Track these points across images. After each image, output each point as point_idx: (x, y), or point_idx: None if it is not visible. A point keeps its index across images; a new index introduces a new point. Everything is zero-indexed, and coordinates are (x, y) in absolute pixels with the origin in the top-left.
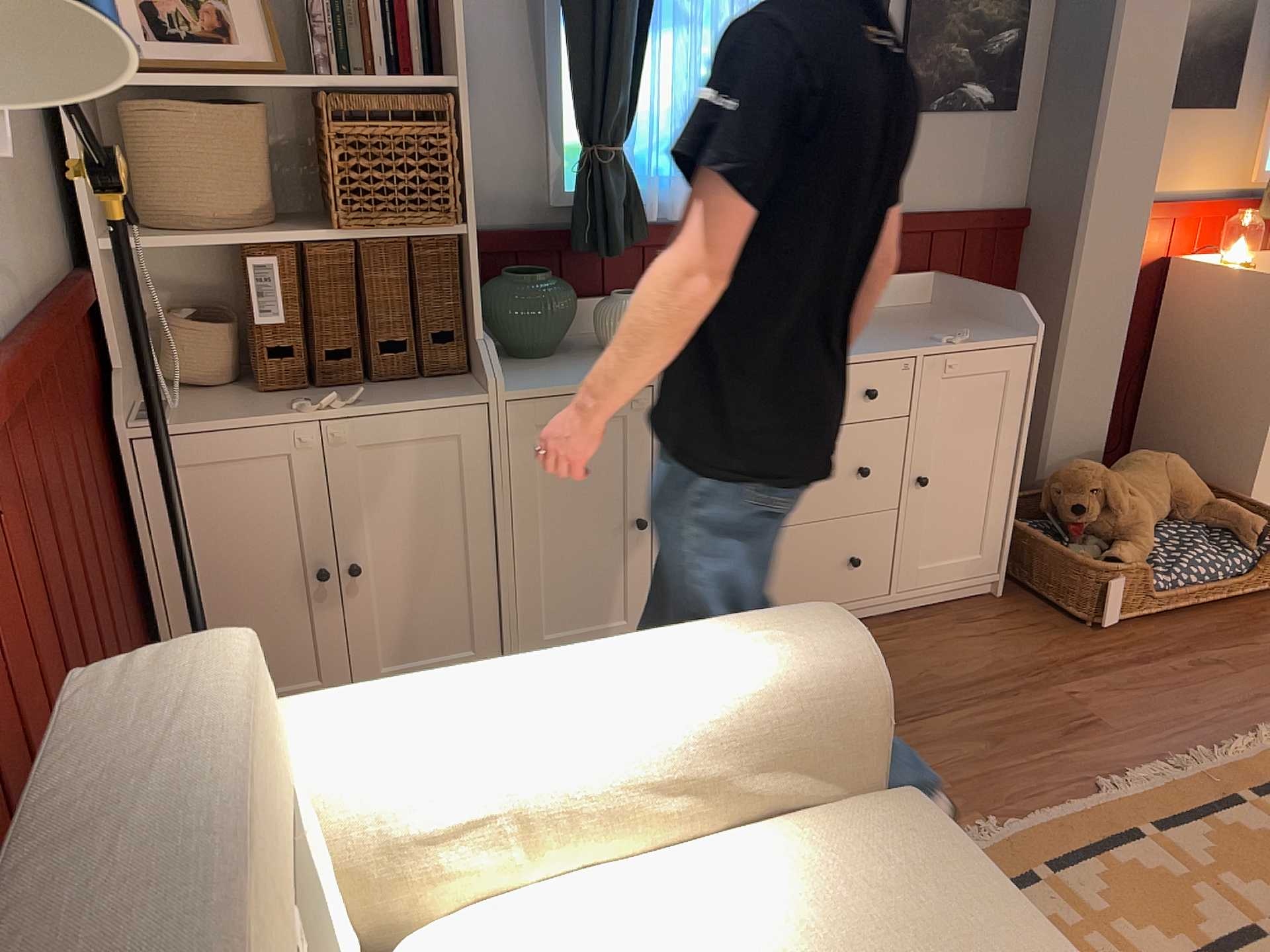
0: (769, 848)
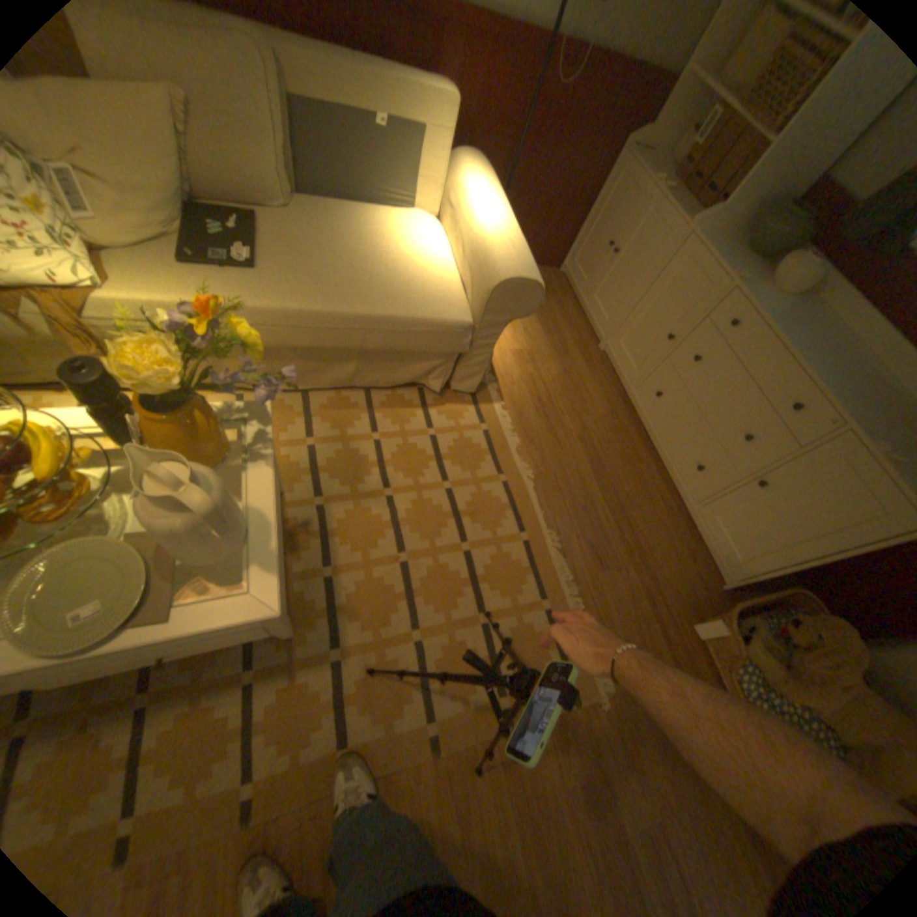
0: (449, 281)
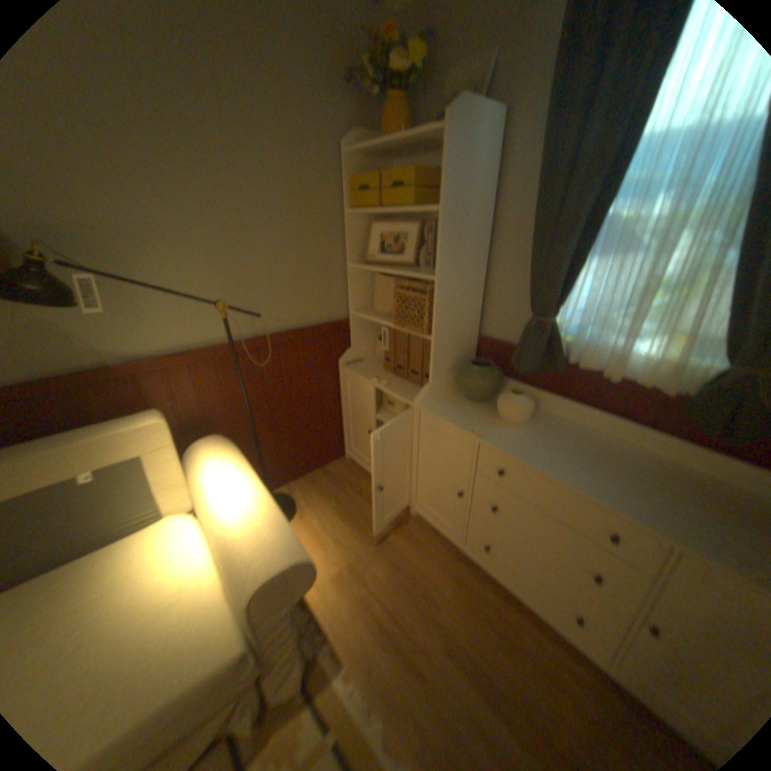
0: (205, 600)
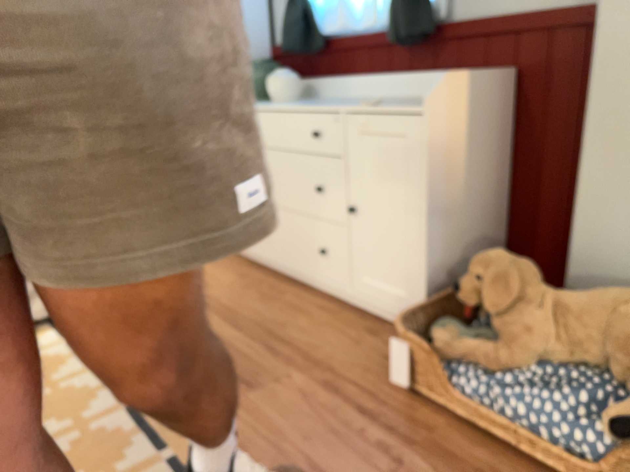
0: None
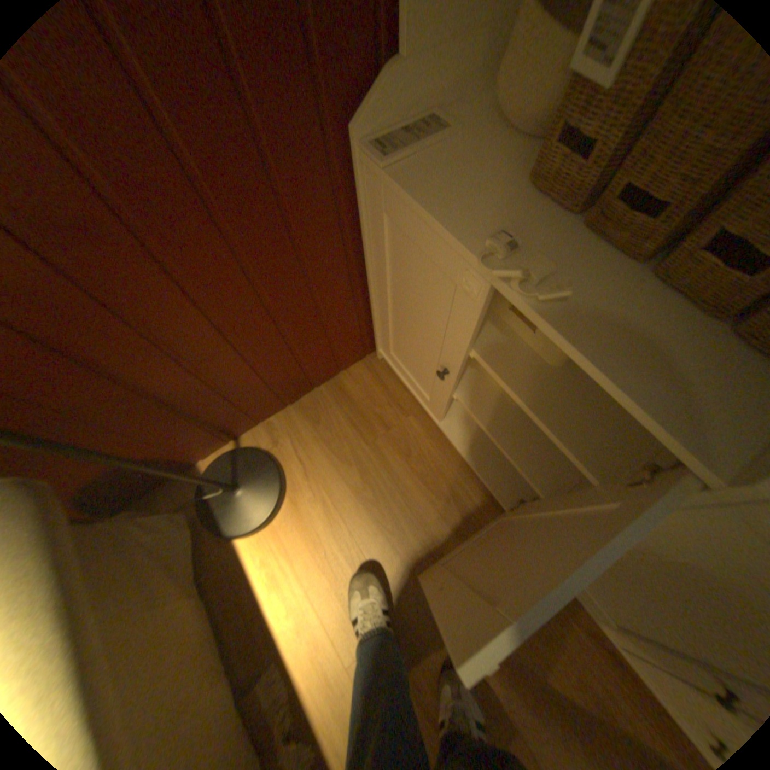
0: None
